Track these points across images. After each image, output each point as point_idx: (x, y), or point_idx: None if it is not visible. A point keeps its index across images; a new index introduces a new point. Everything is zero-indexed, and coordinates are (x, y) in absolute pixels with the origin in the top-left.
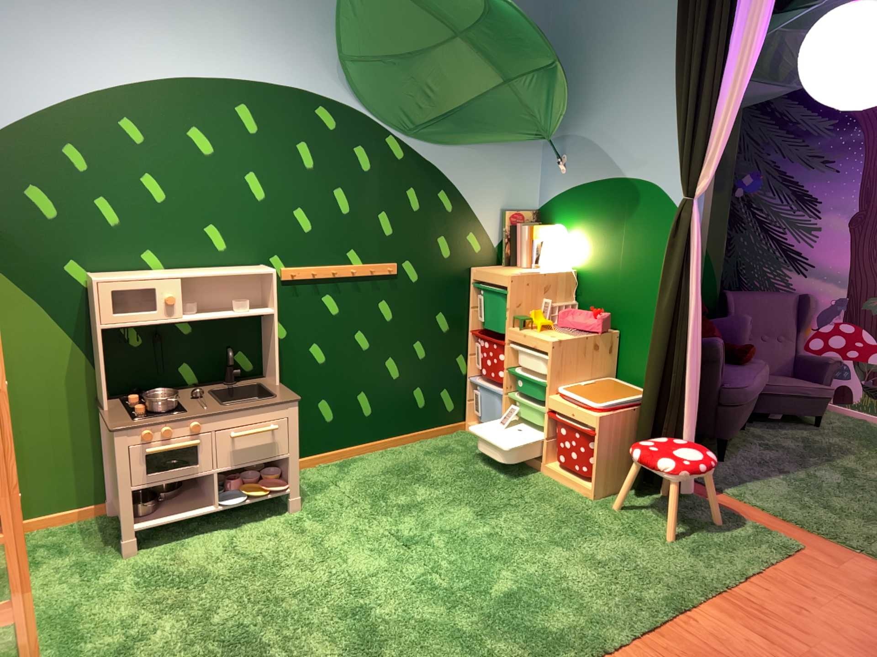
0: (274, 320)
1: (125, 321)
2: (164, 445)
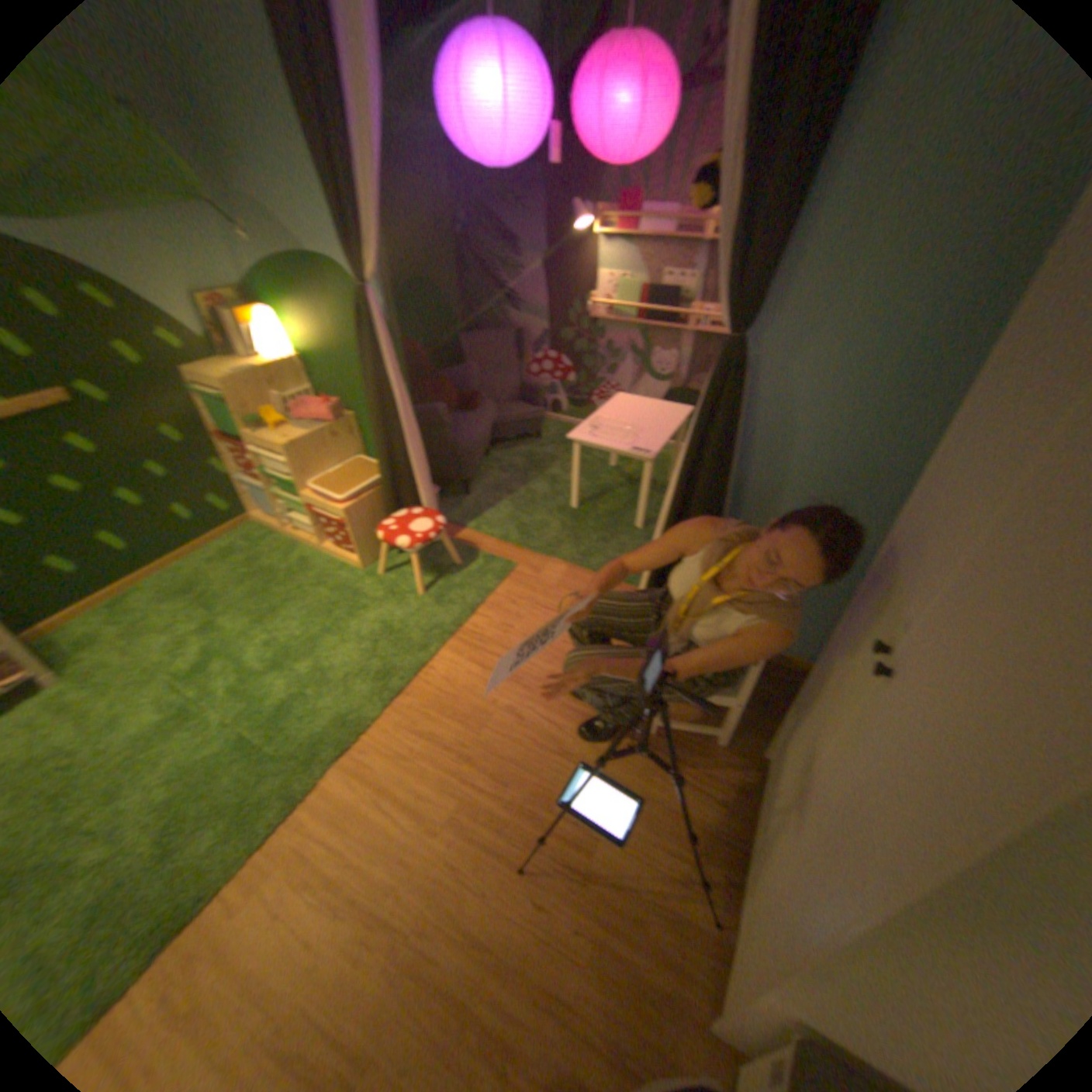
0: None
1: None
2: None
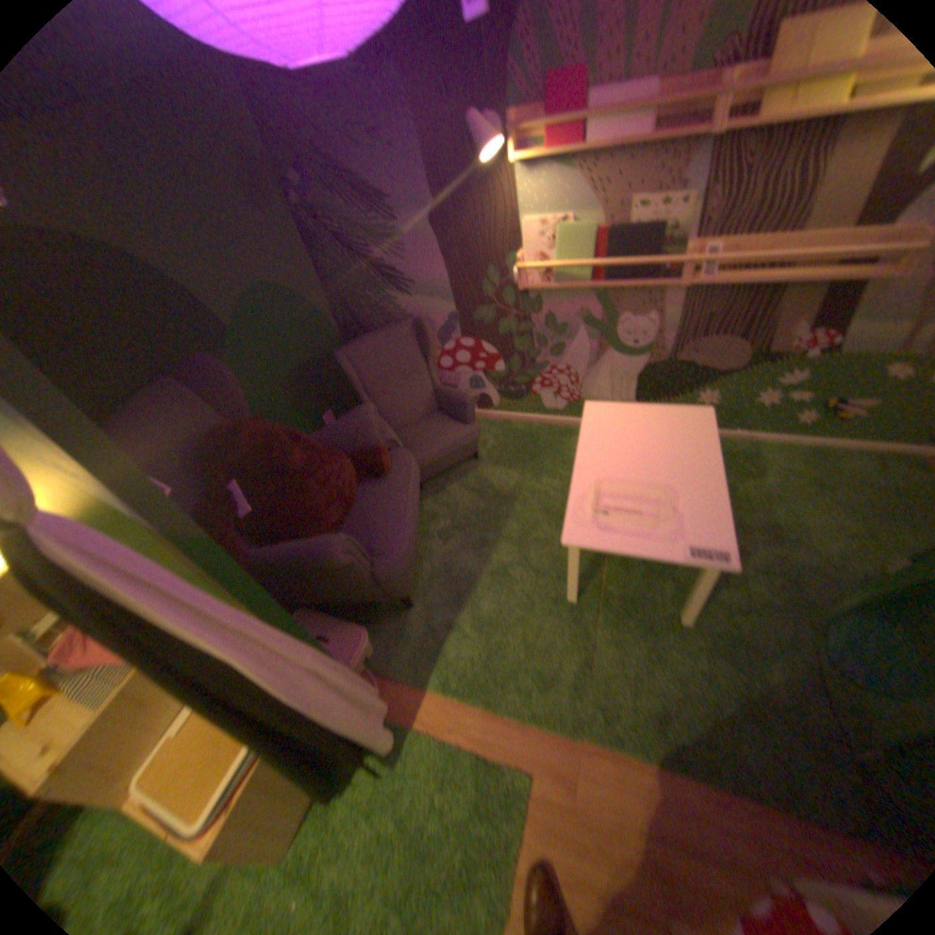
0: None
1: None
2: None
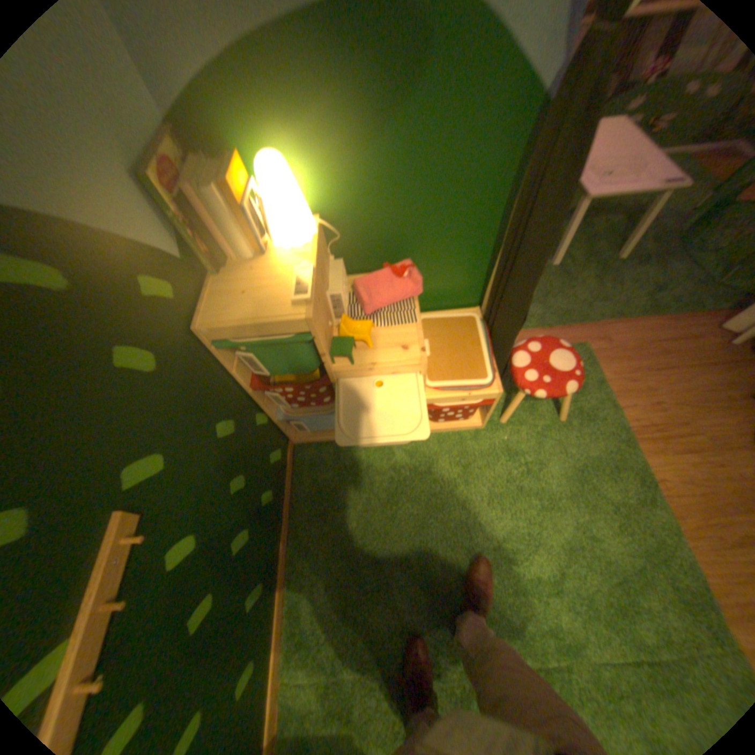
0: None
1: None
2: None
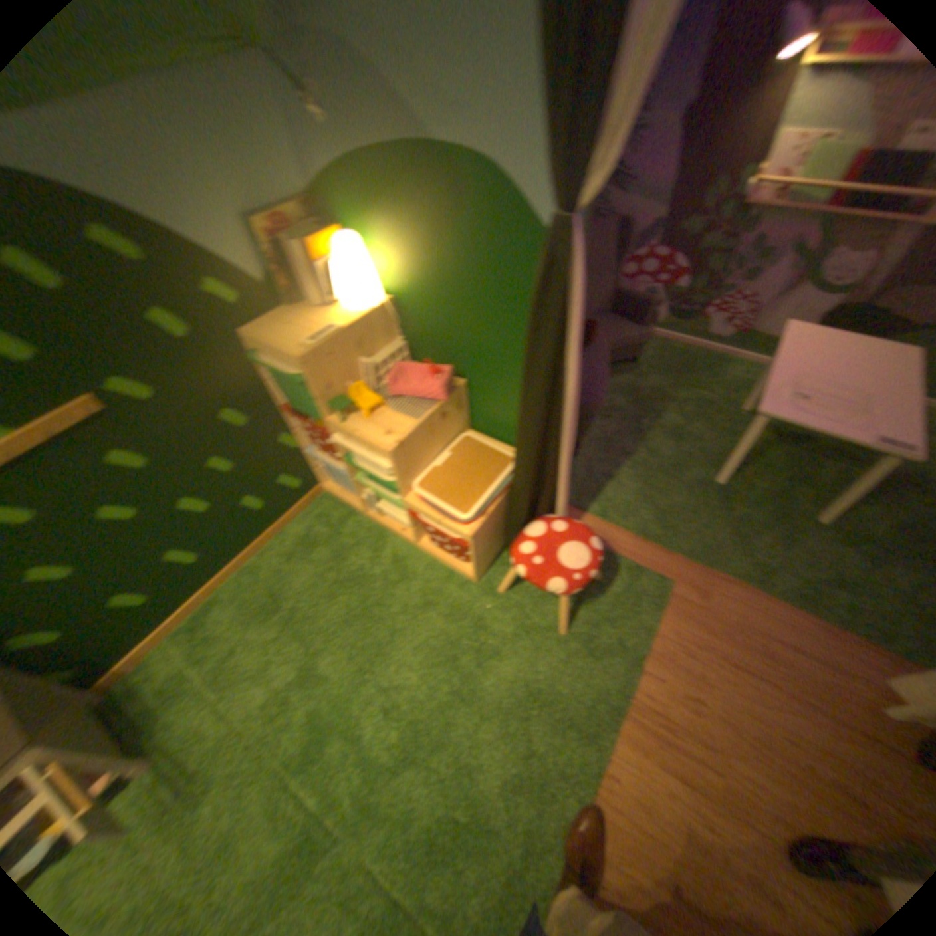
0: None
1: None
2: None
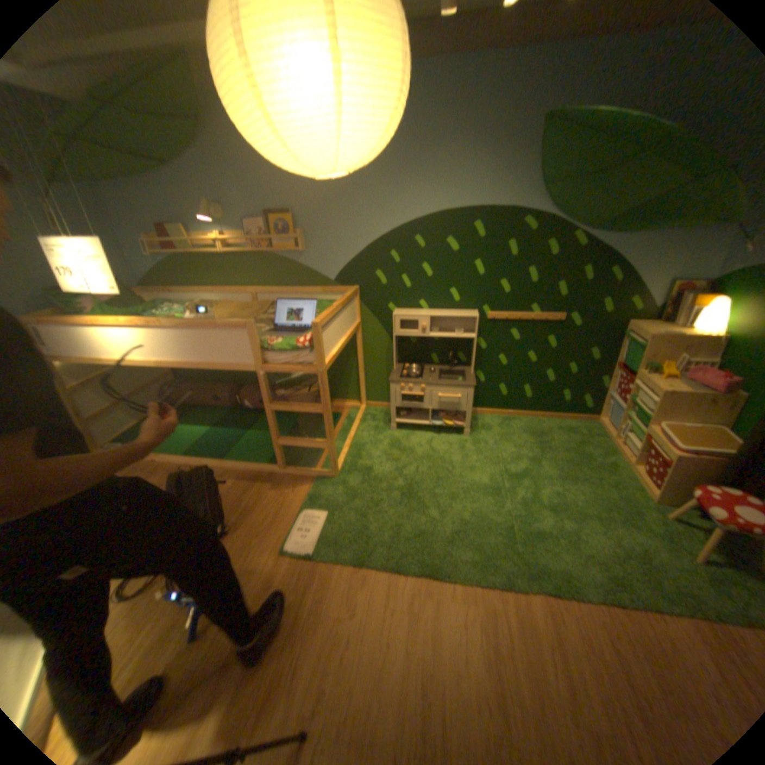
0: (474, 342)
1: (403, 334)
2: (408, 392)
